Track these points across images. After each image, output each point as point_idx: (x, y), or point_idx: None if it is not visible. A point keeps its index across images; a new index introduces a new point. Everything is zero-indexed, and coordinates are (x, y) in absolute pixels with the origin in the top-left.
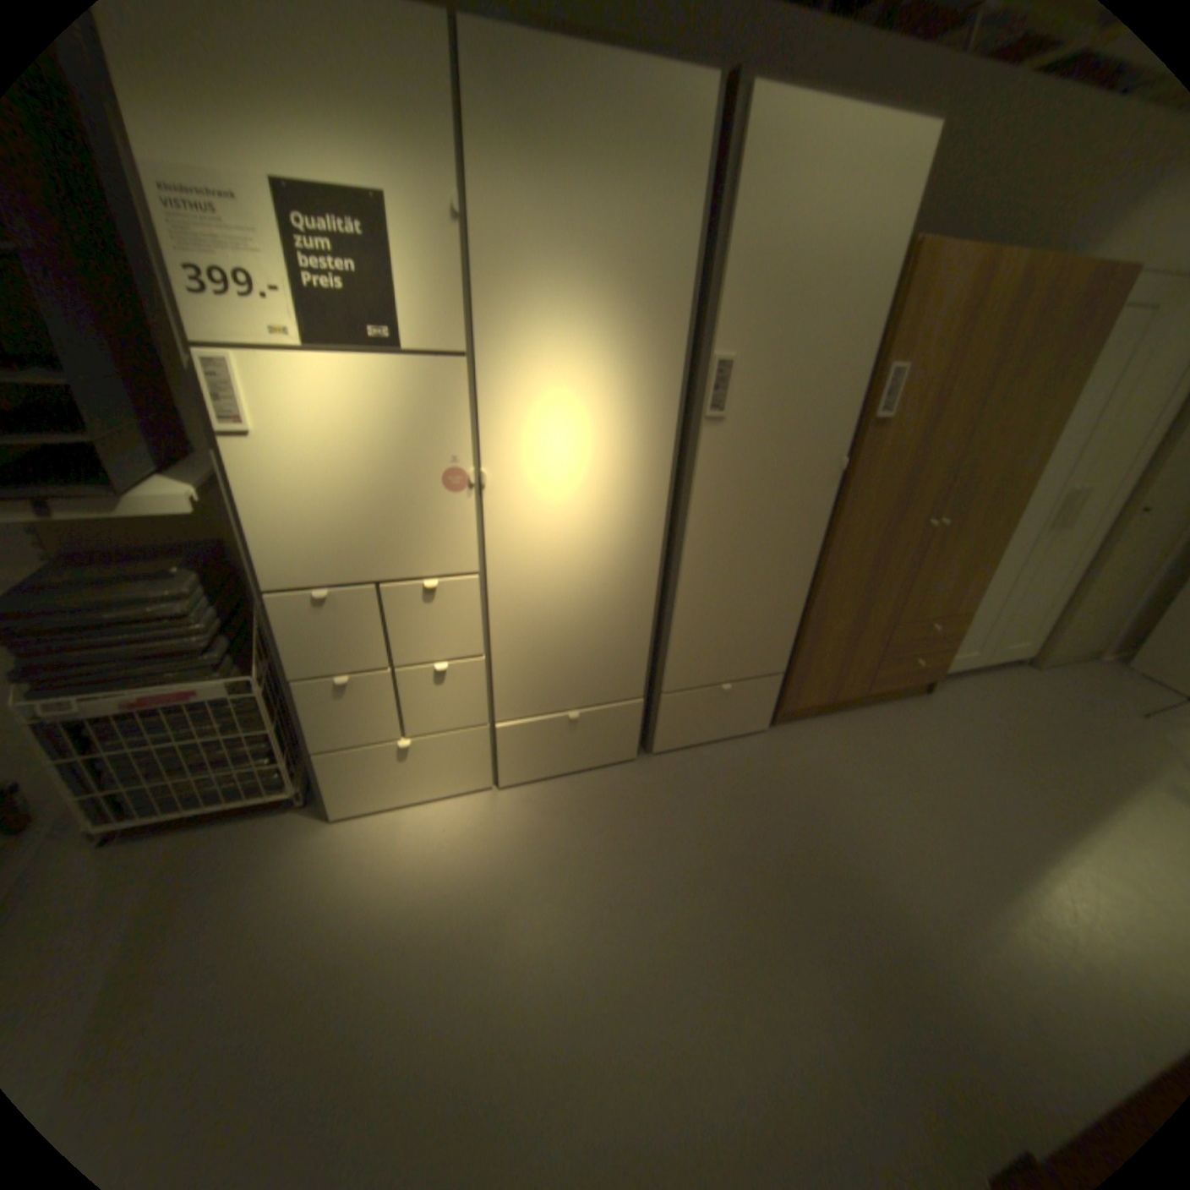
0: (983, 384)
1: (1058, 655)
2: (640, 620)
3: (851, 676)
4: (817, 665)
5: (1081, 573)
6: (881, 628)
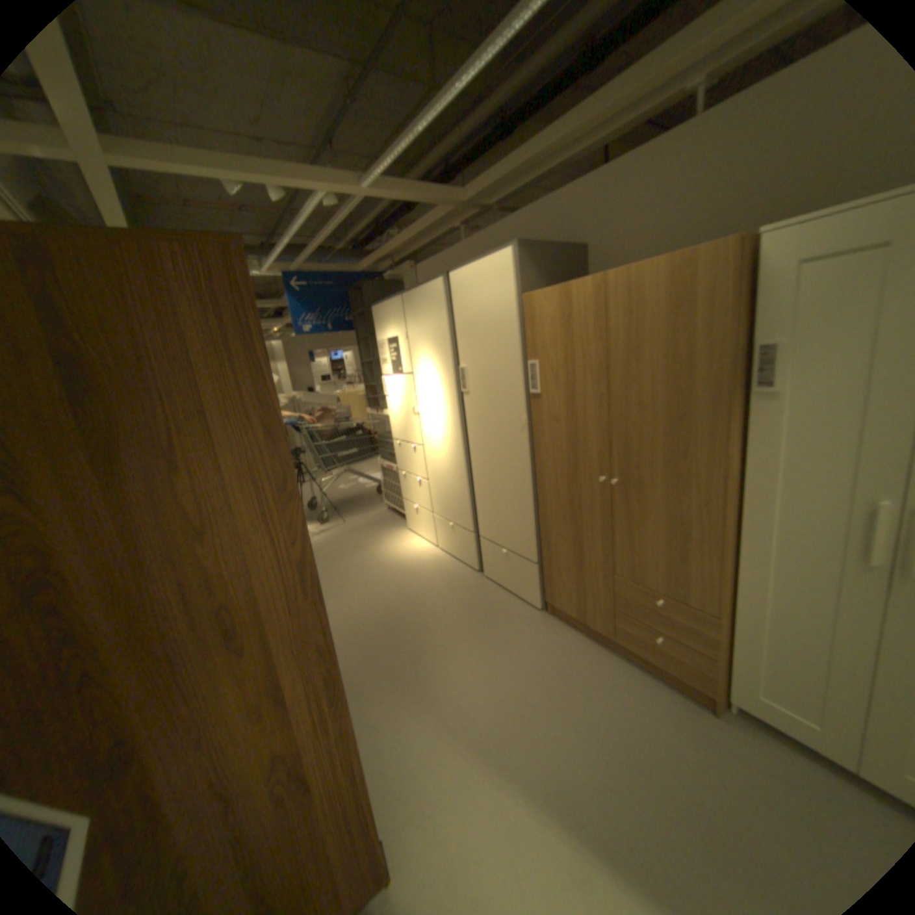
0: (598, 368)
1: None
2: (463, 486)
3: (590, 604)
4: (557, 572)
5: None
6: (599, 567)
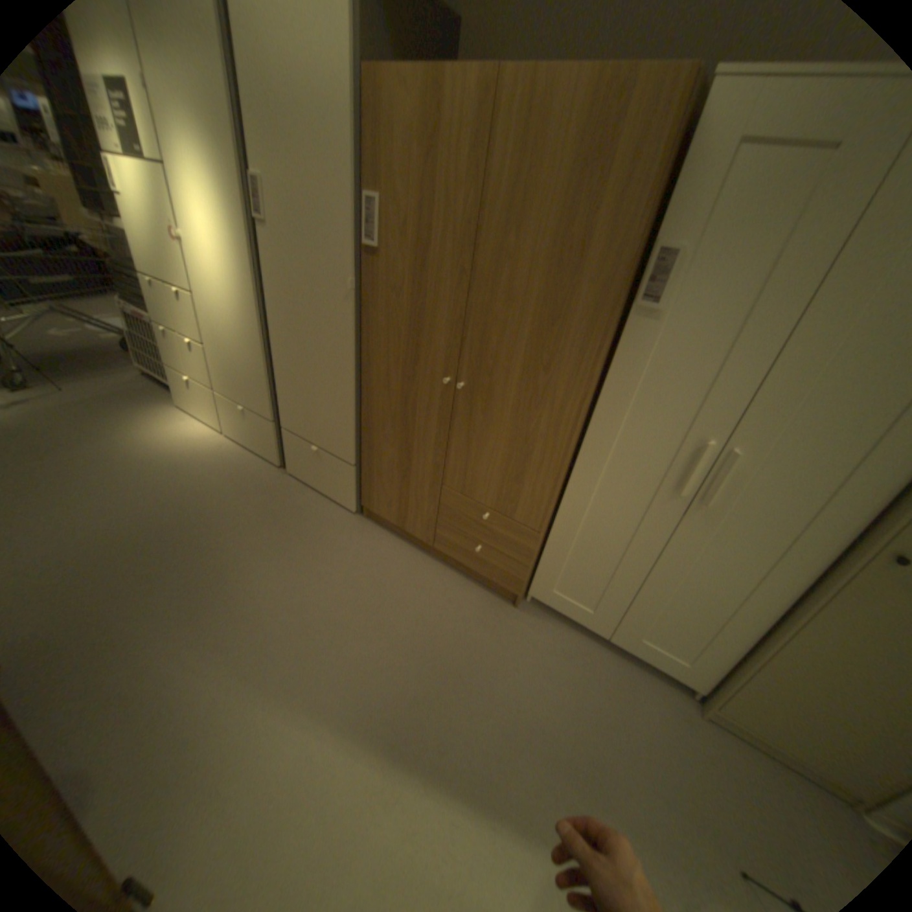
0: (465, 229)
1: (731, 714)
2: (259, 361)
3: (412, 511)
4: (379, 477)
5: (773, 607)
6: (427, 476)
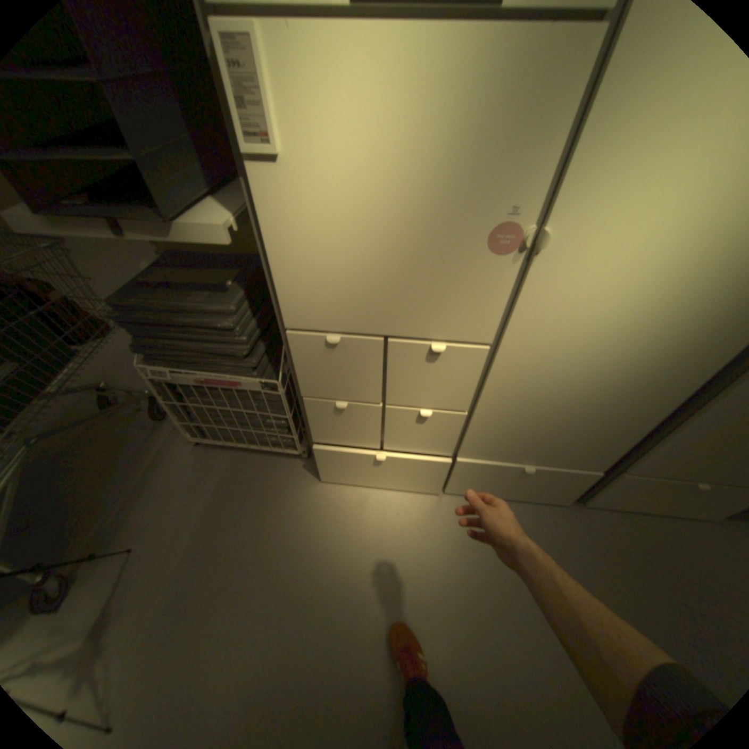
0: None
1: None
2: (650, 416)
3: None
4: None
5: None
6: None
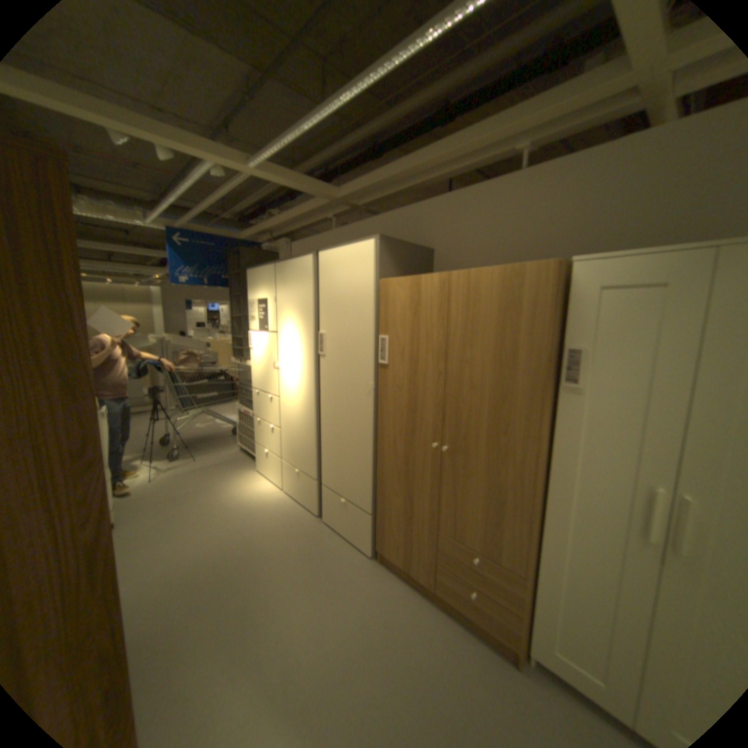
0: (439, 350)
1: None
2: (313, 438)
3: (416, 557)
4: (389, 525)
5: None
6: (426, 524)
